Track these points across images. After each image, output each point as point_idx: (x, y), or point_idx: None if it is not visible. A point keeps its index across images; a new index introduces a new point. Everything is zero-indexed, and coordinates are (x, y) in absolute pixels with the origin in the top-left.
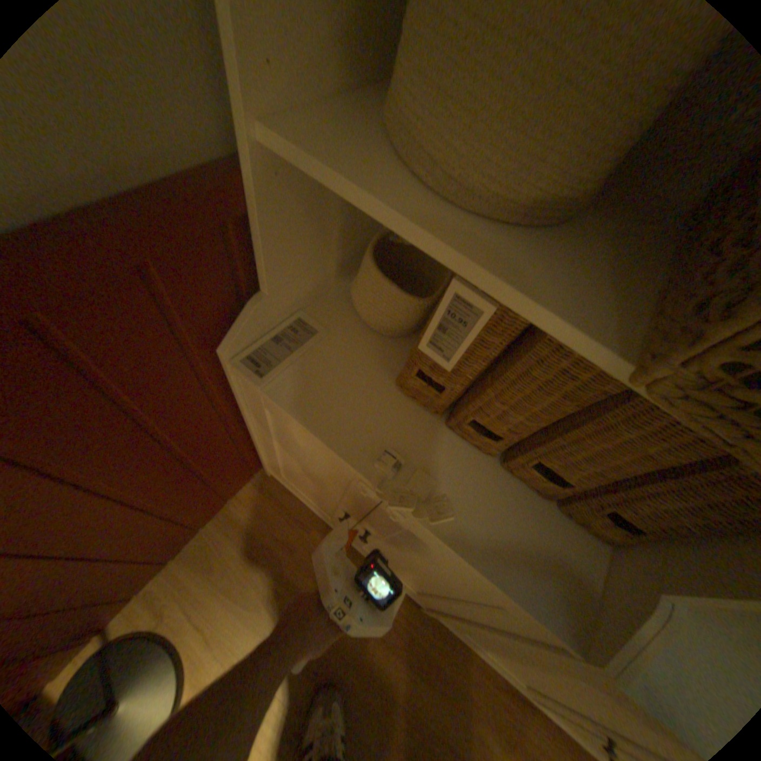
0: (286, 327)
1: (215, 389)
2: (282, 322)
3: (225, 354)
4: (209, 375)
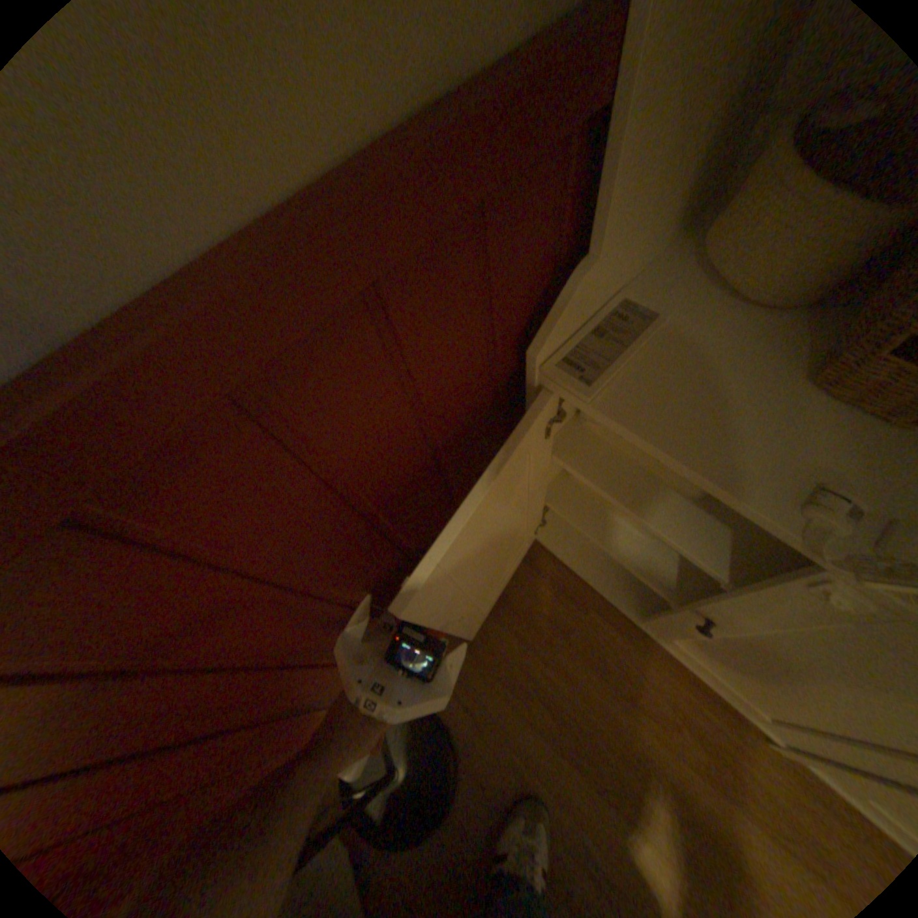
0: (611, 312)
1: (506, 413)
2: (607, 304)
3: (533, 358)
4: (505, 392)
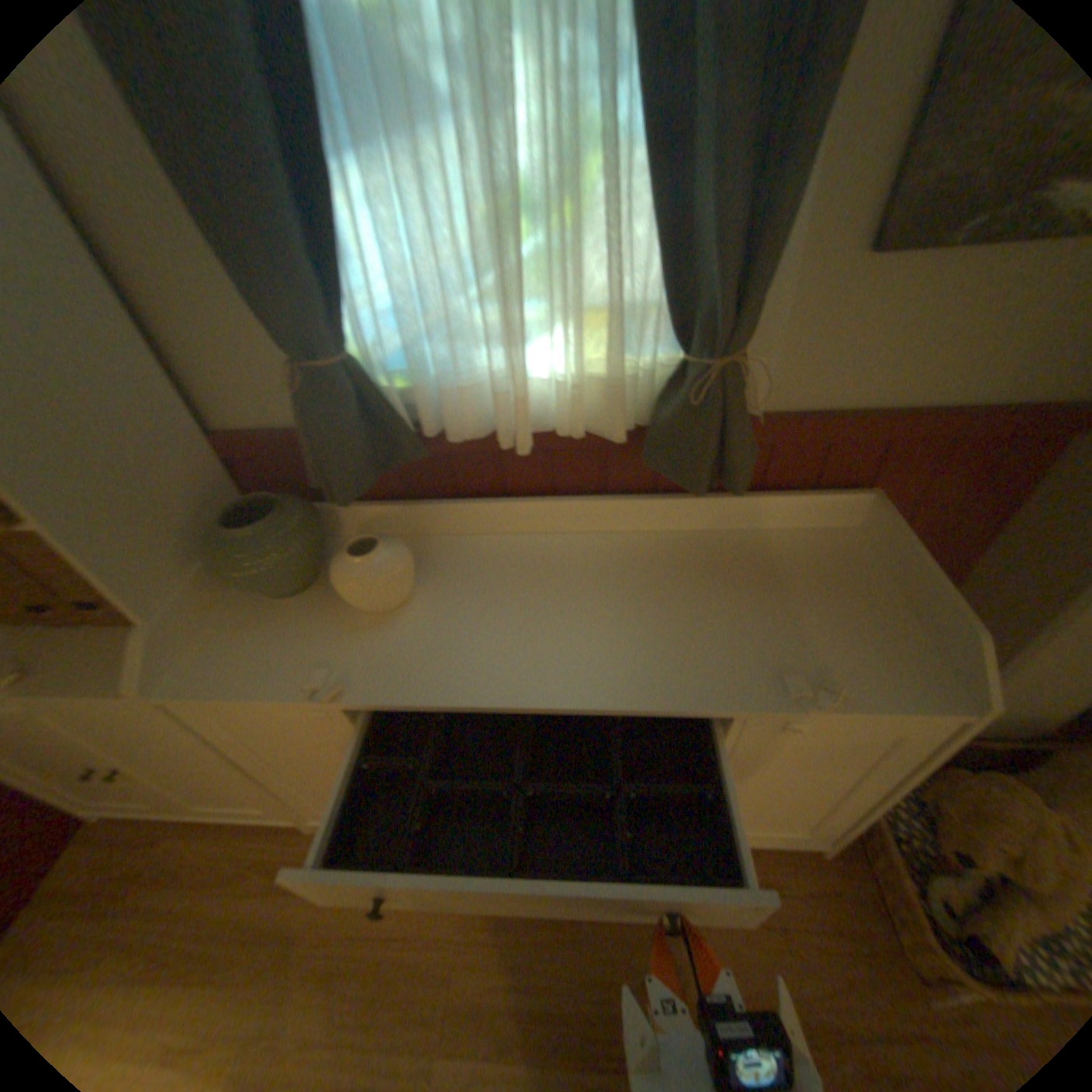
0: None
1: None
2: None
3: None
4: None
